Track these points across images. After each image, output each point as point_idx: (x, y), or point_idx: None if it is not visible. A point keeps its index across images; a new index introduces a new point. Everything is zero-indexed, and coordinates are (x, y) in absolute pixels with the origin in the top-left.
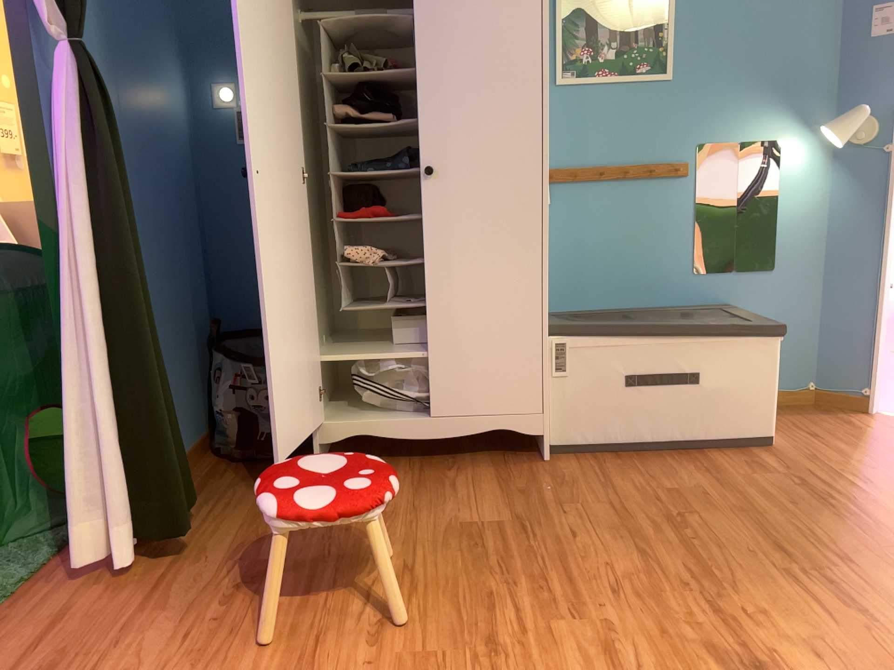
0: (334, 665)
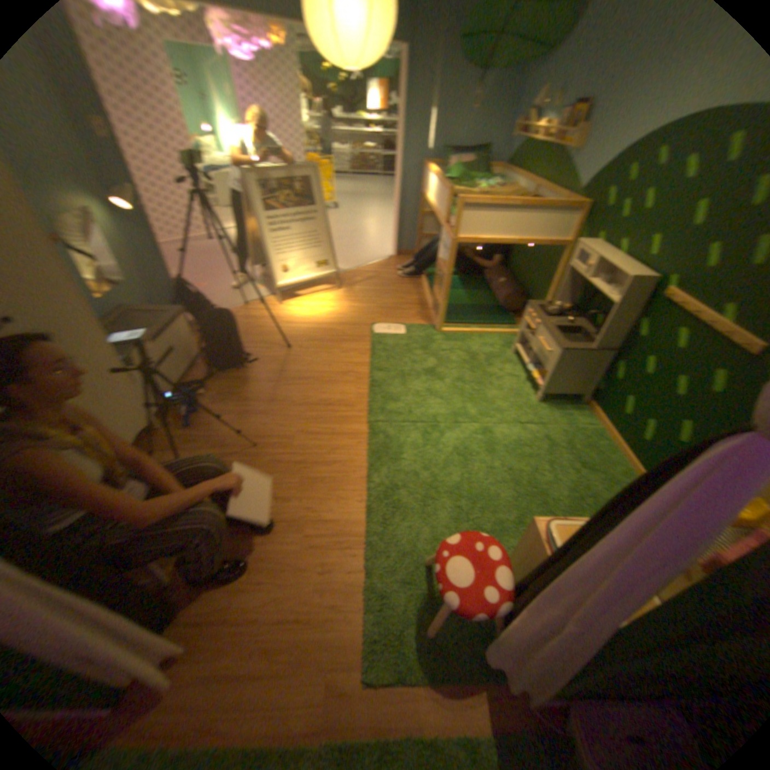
0: (298, 506)
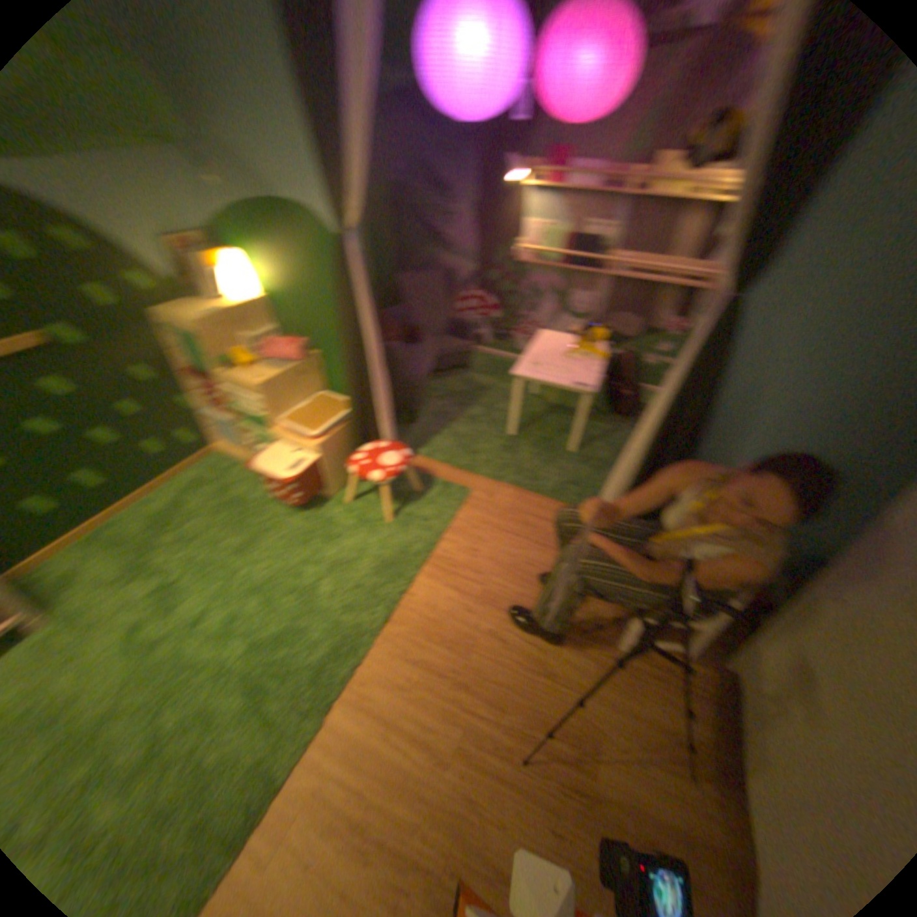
0: (476, 621)
